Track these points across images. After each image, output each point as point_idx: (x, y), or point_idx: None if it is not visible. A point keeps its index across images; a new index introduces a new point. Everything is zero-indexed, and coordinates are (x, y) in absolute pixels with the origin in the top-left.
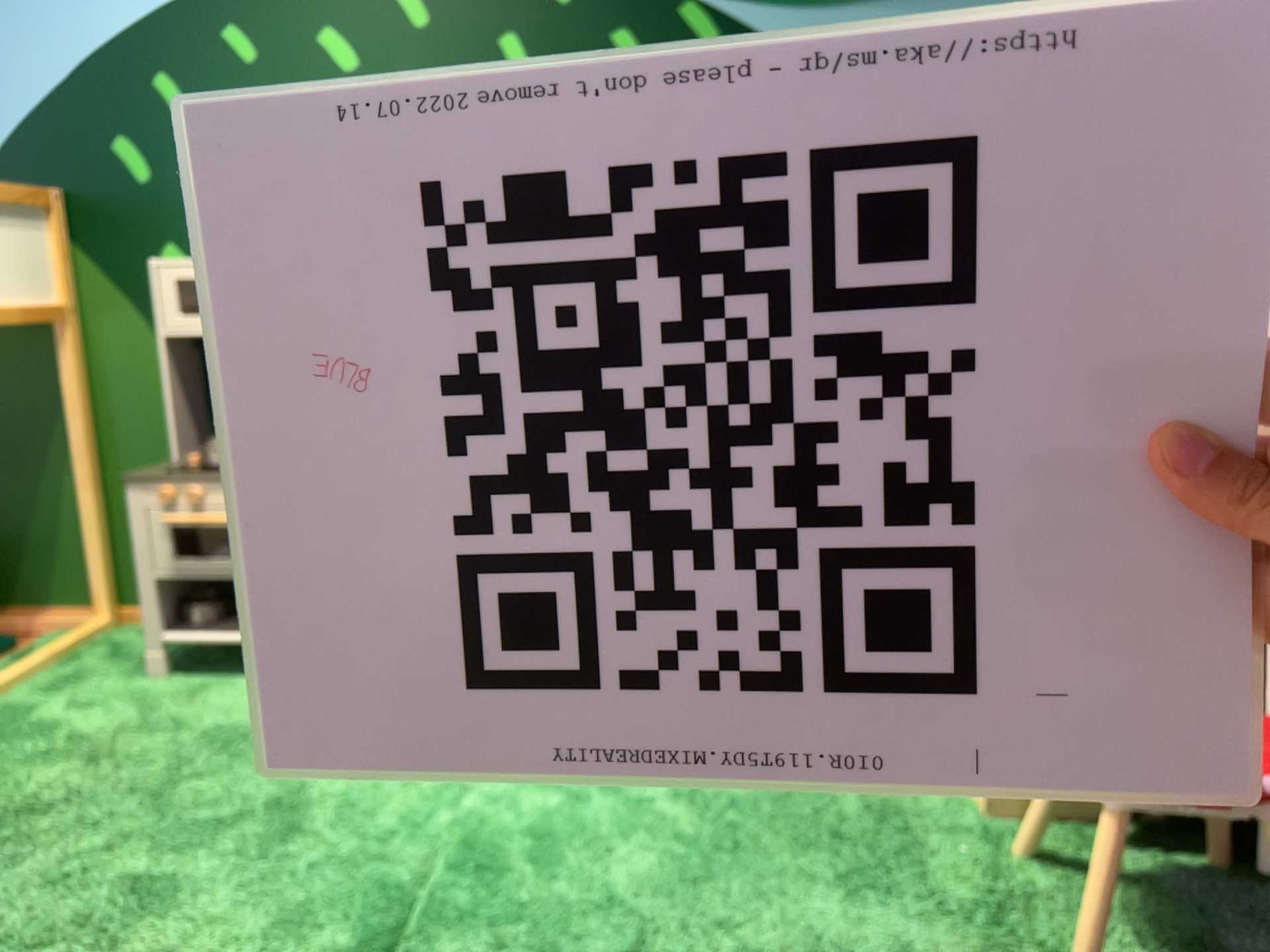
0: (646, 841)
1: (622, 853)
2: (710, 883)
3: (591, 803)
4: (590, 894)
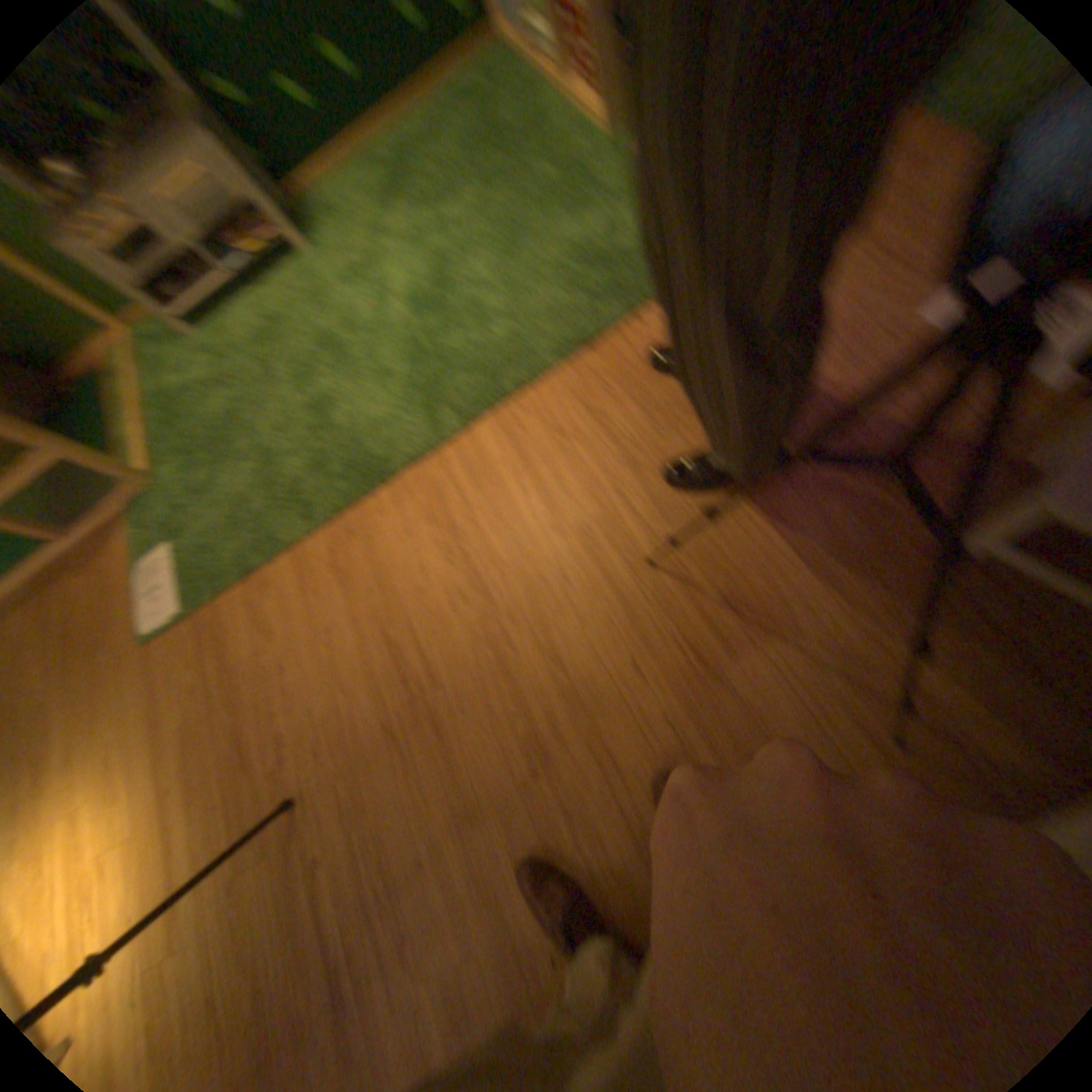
0: (480, 253)
1: (474, 265)
2: (518, 252)
3: (444, 253)
4: (476, 289)
